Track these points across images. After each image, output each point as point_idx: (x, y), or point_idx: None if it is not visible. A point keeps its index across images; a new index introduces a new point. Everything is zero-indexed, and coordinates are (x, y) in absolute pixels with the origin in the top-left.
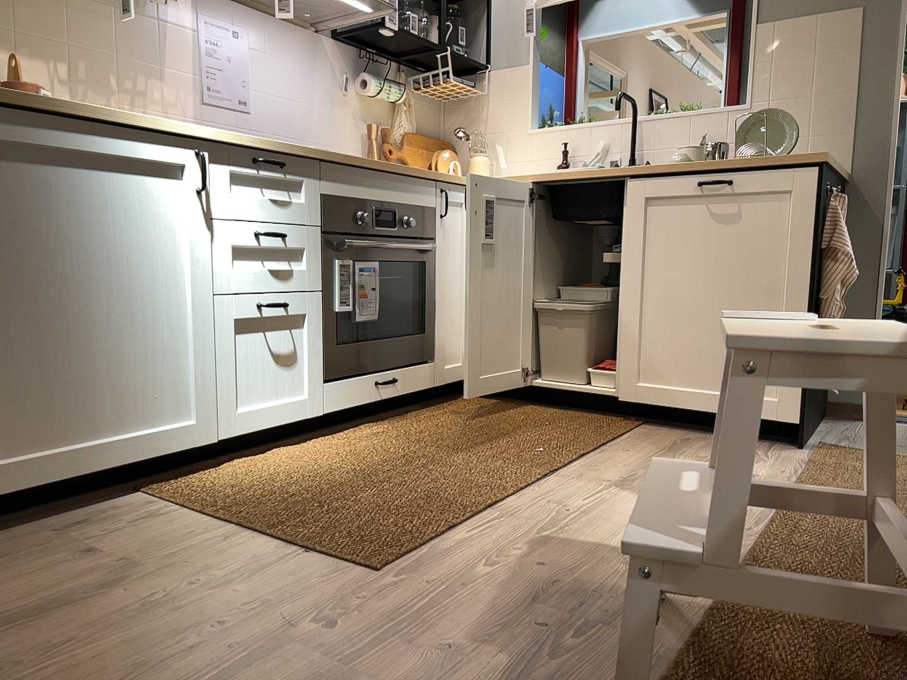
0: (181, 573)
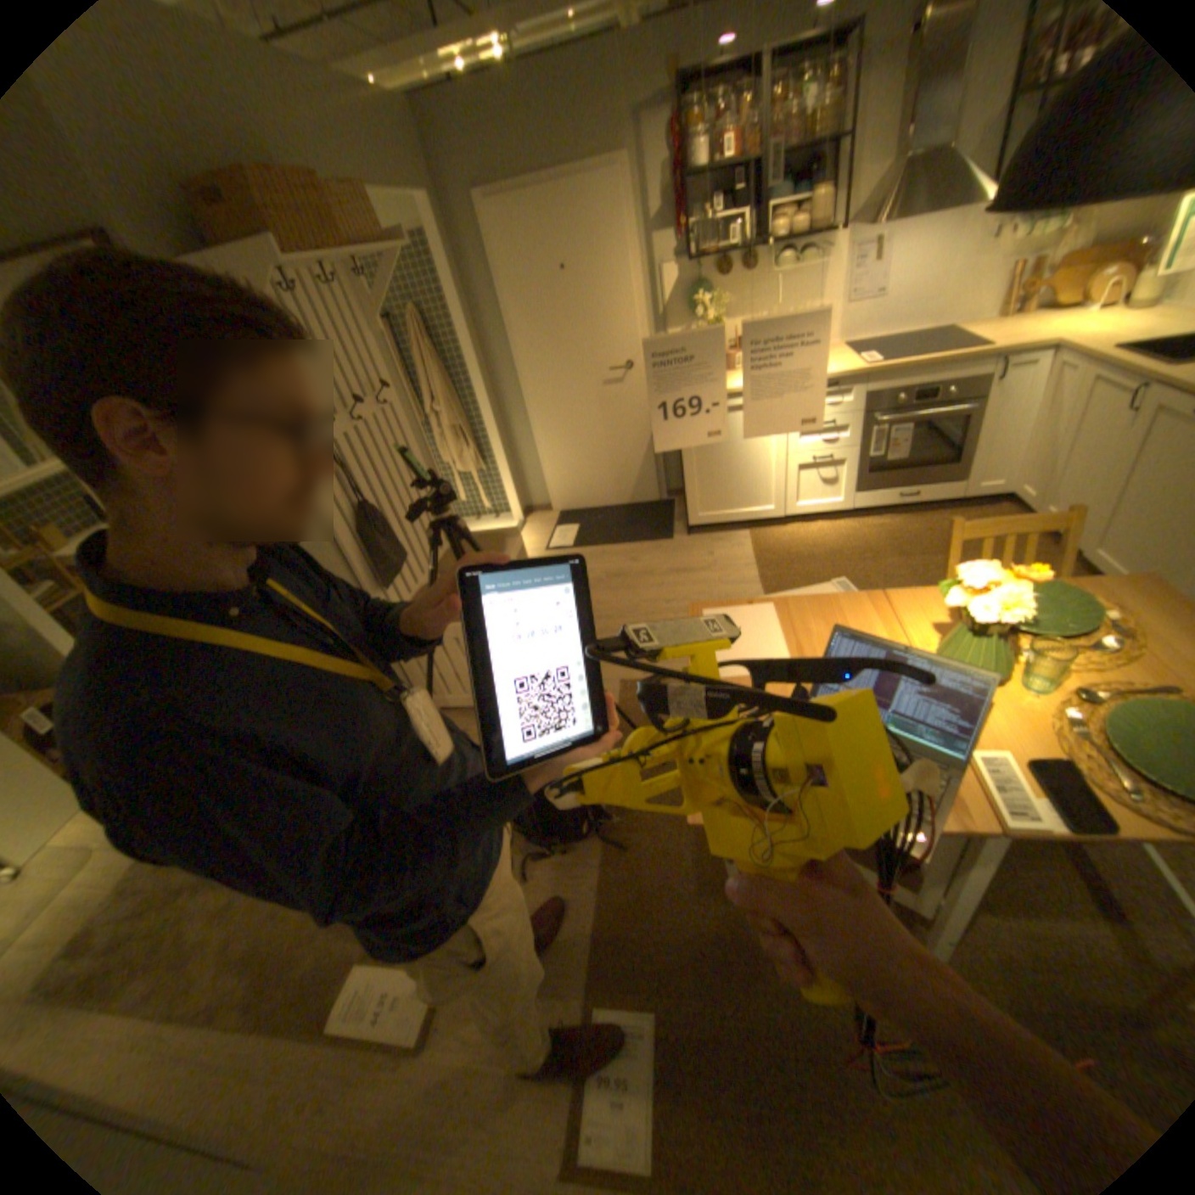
0: (724, 573)
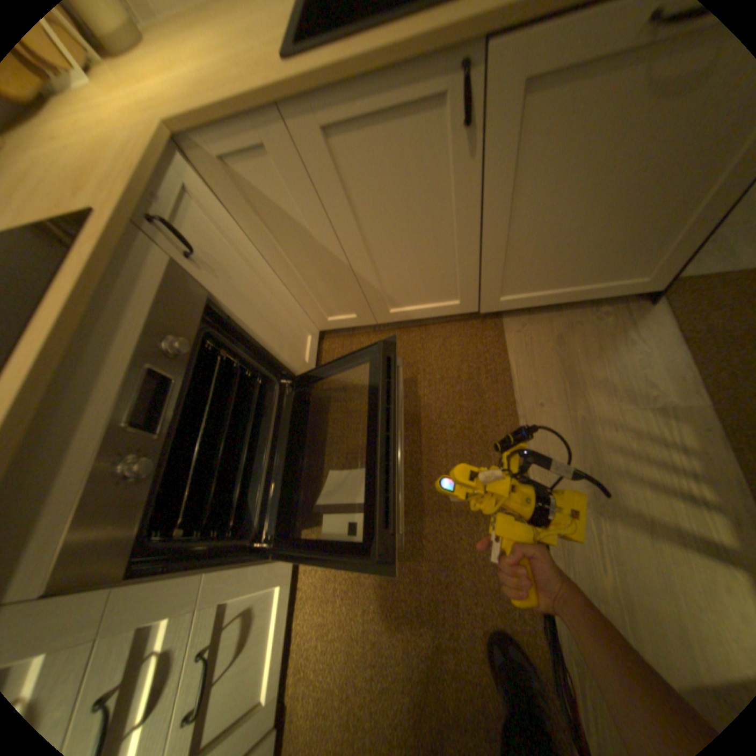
0: None
